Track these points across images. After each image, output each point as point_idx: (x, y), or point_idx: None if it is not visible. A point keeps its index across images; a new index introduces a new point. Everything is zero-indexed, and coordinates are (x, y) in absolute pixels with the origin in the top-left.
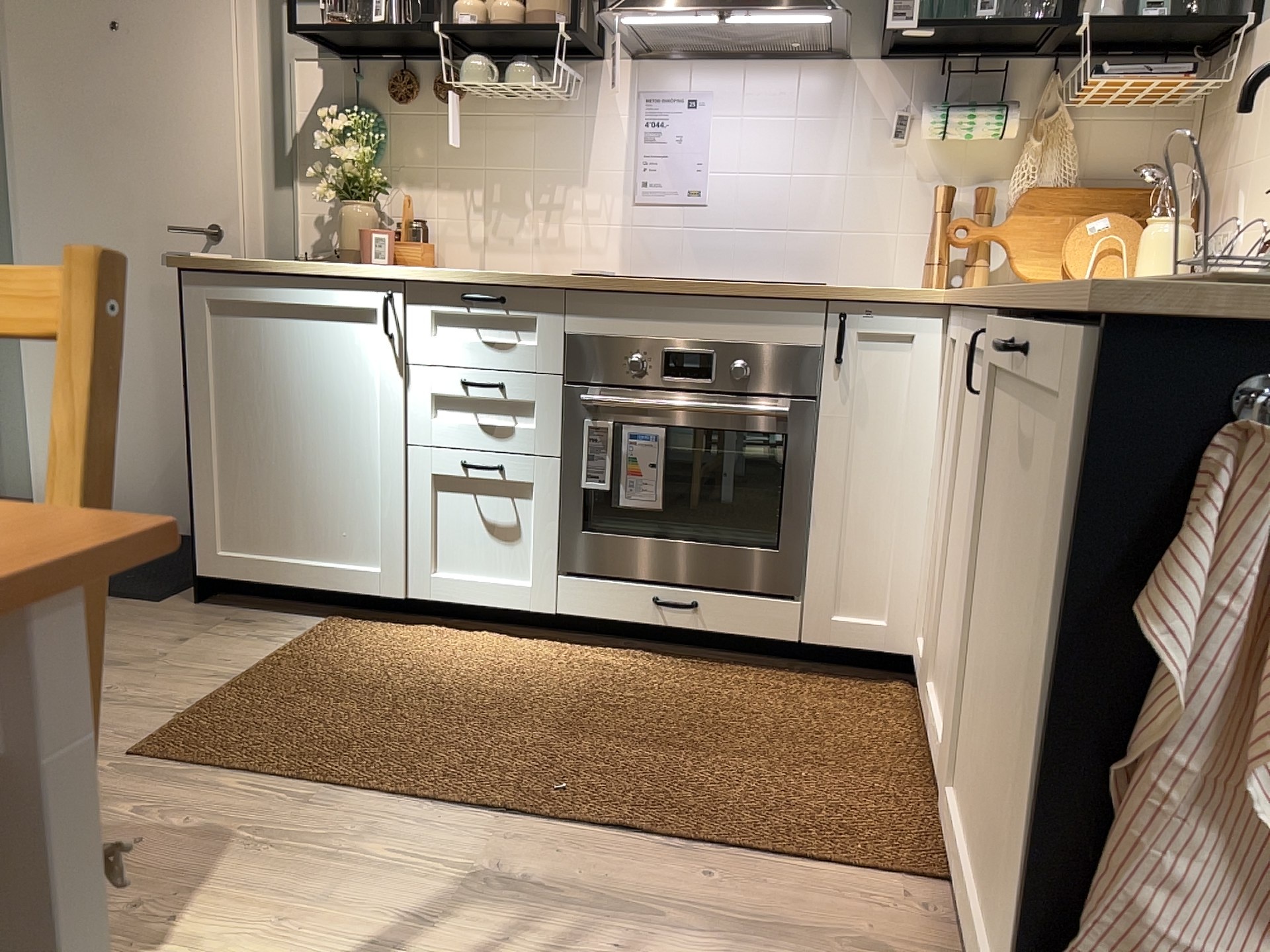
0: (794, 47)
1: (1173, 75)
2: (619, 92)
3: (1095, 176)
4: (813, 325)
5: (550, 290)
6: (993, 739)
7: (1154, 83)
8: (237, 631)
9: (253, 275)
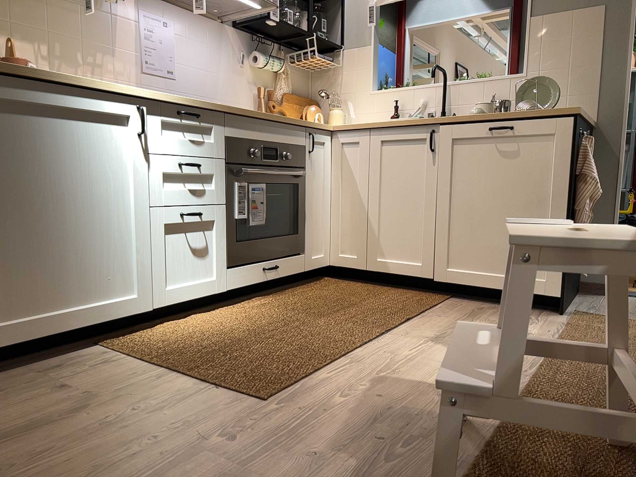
0: (214, 14)
1: (330, 60)
2: (132, 9)
3: (292, 91)
4: (302, 135)
5: (220, 112)
6: (483, 234)
7: (328, 62)
8: (73, 369)
9: (35, 82)
